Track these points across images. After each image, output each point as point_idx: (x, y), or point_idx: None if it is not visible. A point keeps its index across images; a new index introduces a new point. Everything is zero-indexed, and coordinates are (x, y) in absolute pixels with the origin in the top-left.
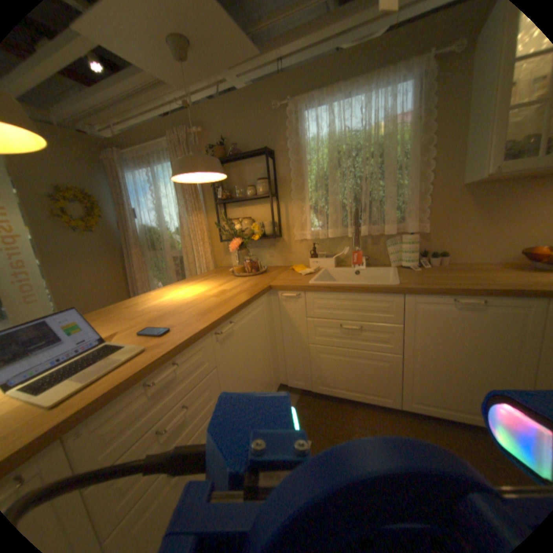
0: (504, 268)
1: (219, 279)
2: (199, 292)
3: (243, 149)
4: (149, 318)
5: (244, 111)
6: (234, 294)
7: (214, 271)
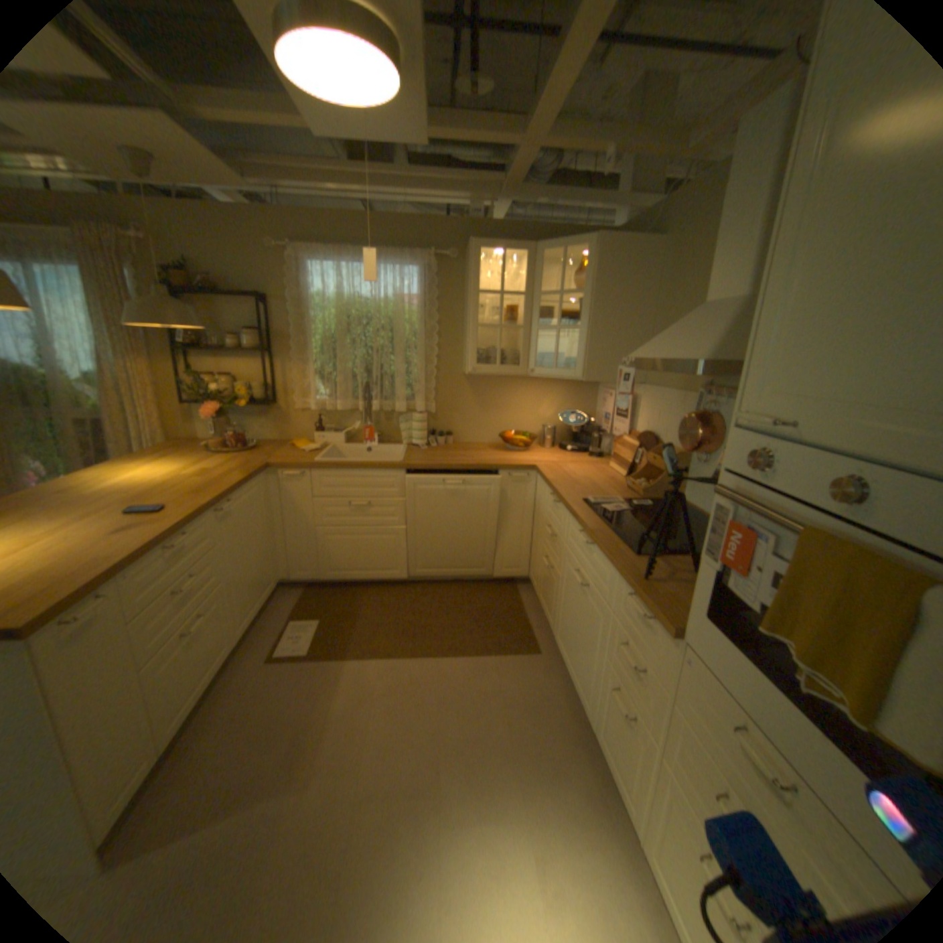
0: (487, 448)
1: (187, 457)
2: (166, 472)
3: (218, 282)
4: (117, 501)
5: (221, 234)
6: (223, 474)
7: (169, 446)
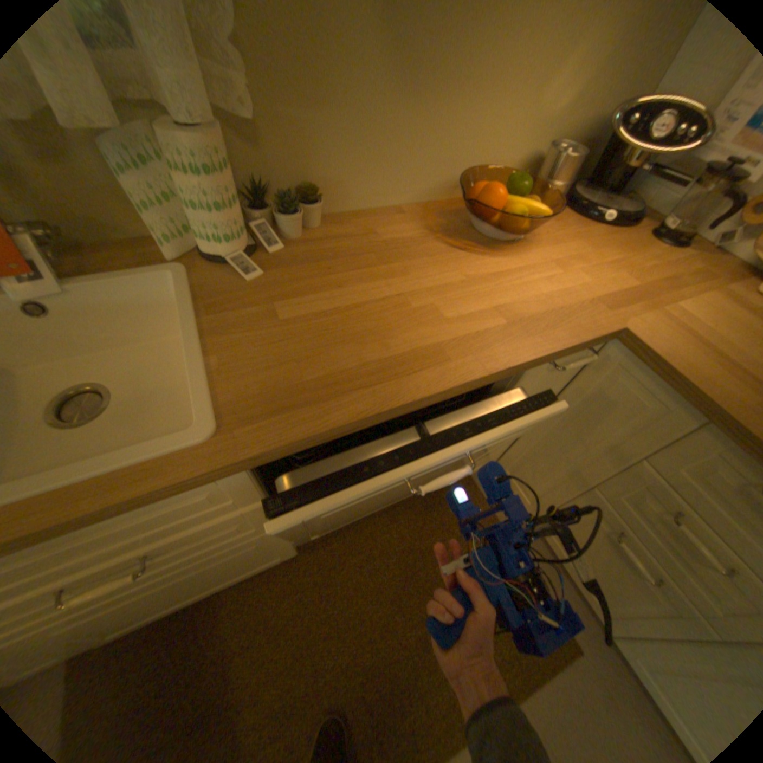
0: (427, 231)
1: None
2: None
3: None
4: None
5: None
6: None
7: None
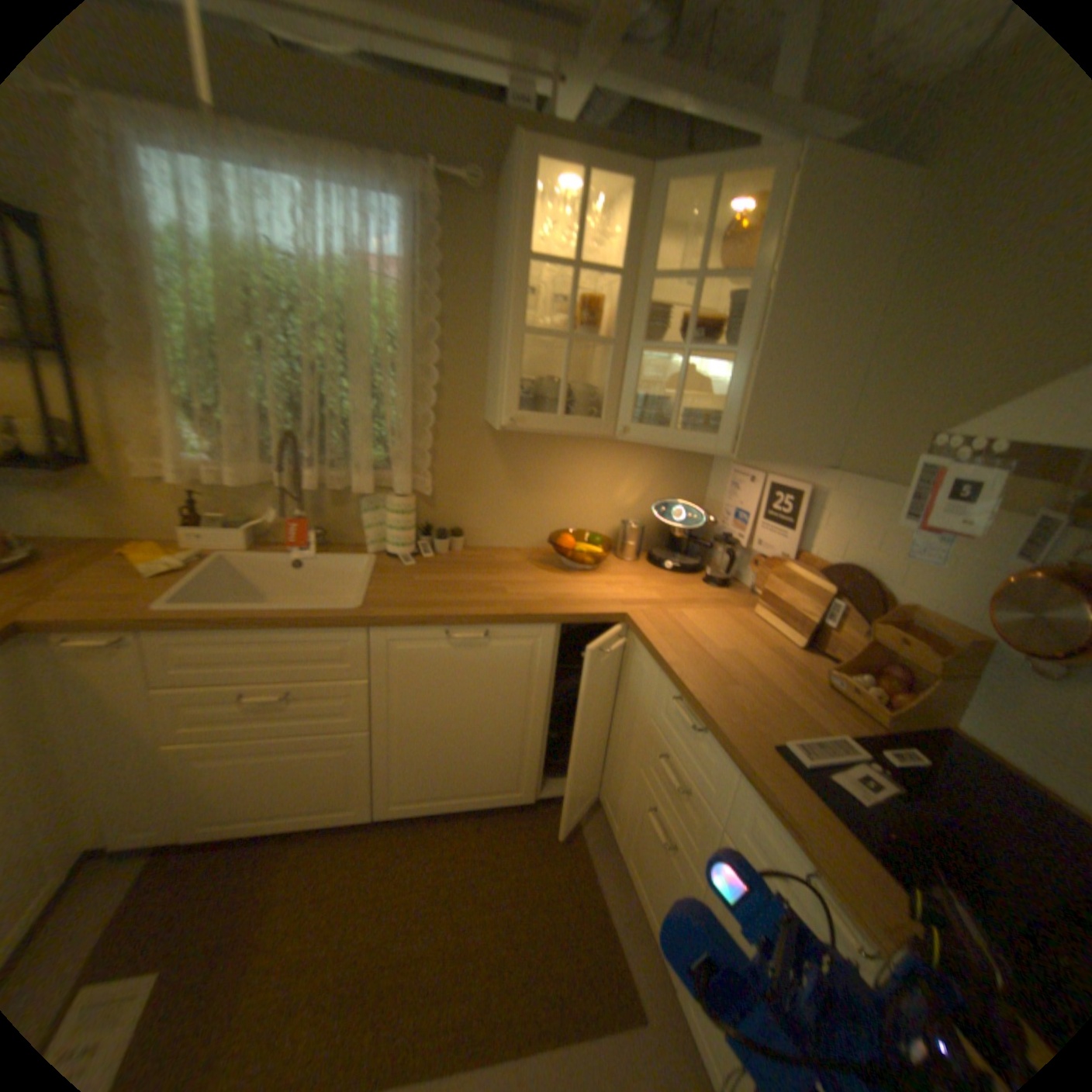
0: (527, 560)
1: None
2: None
3: None
4: None
5: None
6: None
7: None
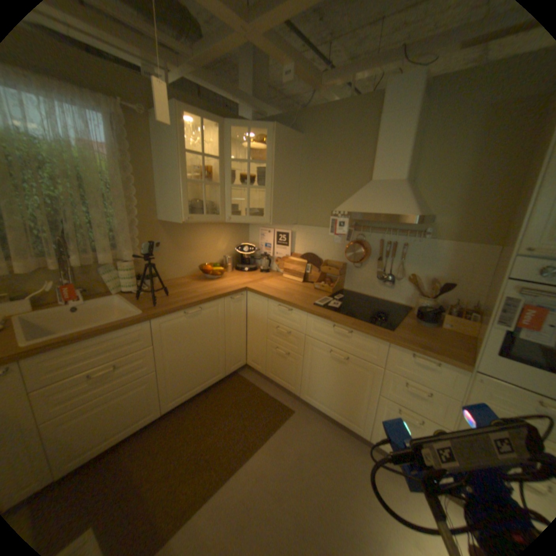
0: (191, 280)
1: None
2: None
3: None
4: None
5: None
6: None
7: None
